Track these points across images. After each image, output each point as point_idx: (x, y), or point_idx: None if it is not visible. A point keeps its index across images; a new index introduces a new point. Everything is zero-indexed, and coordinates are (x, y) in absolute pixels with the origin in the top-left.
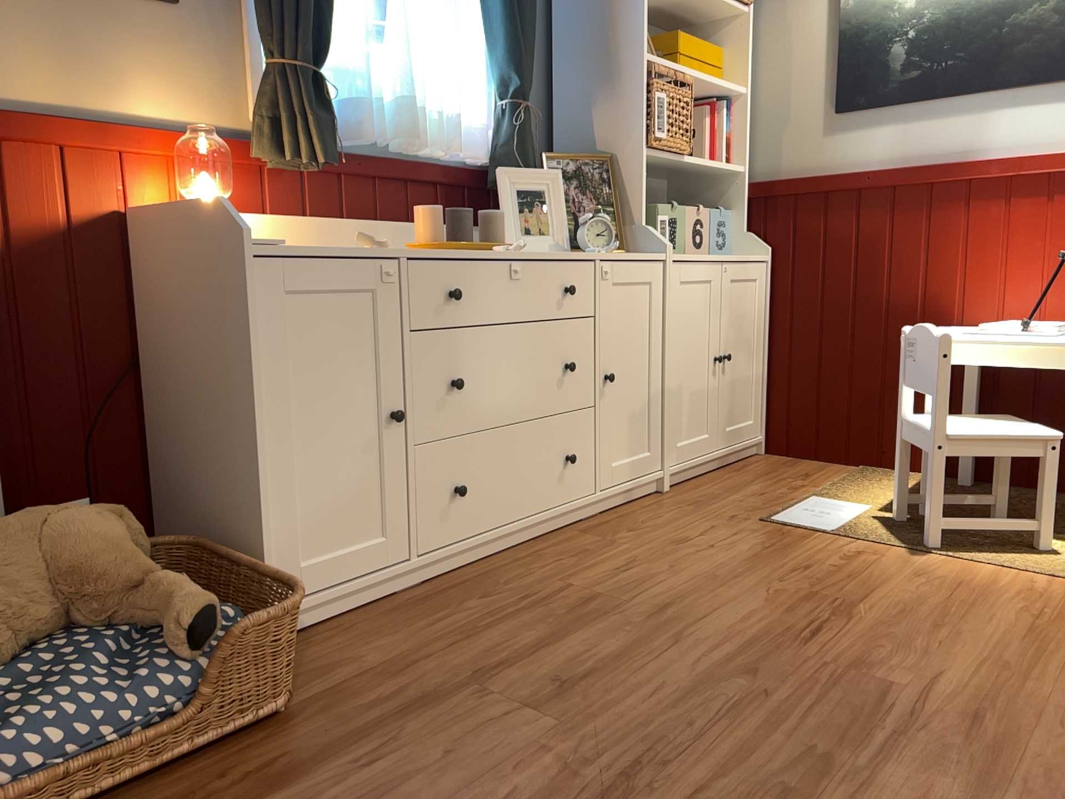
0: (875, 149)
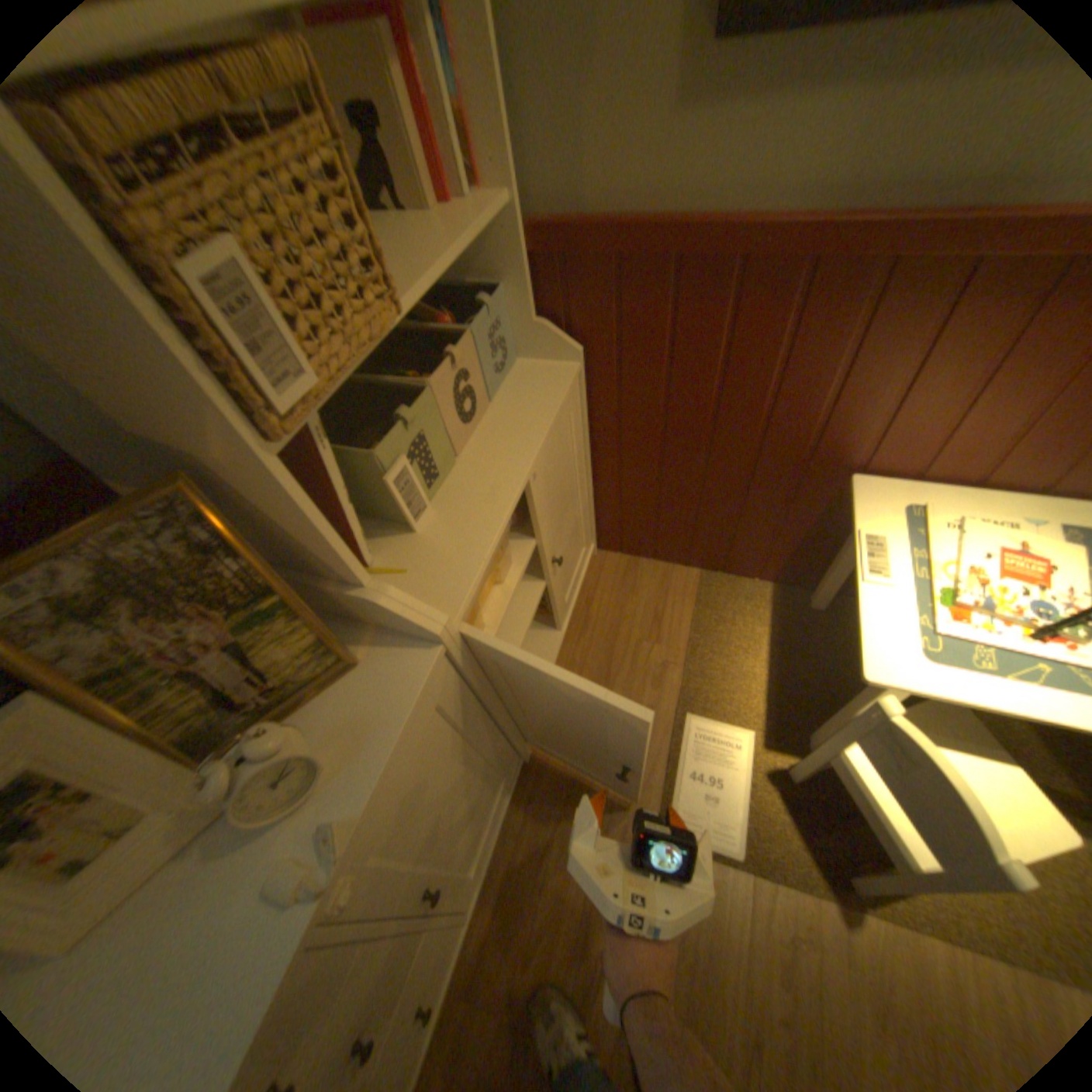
0: (800, 155)
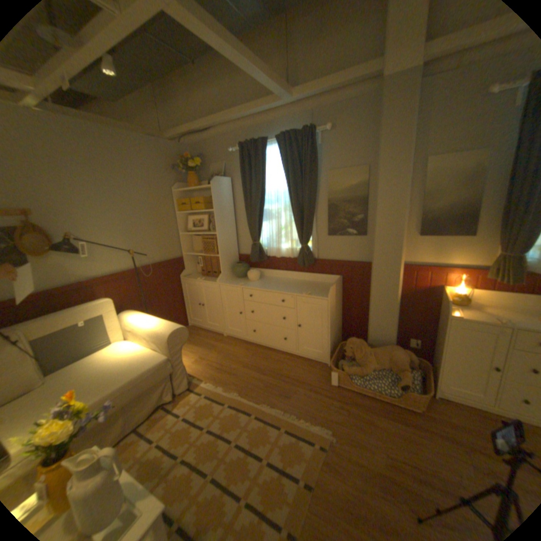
0: None
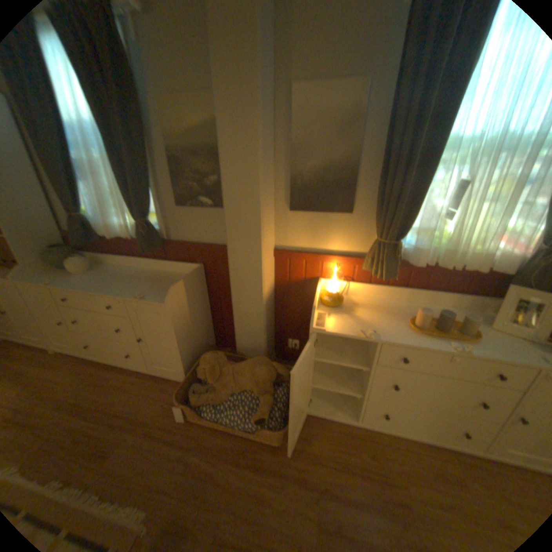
0: None
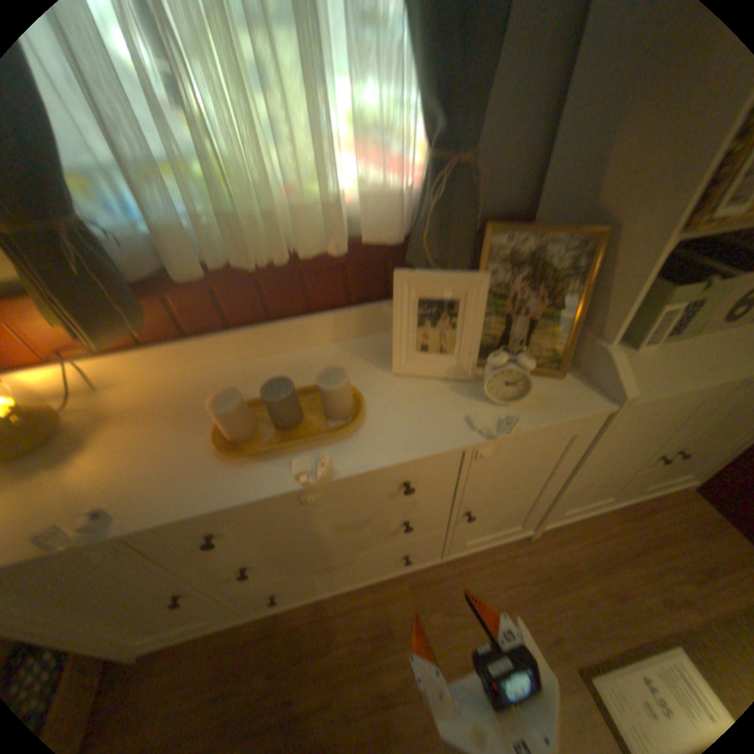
0: None
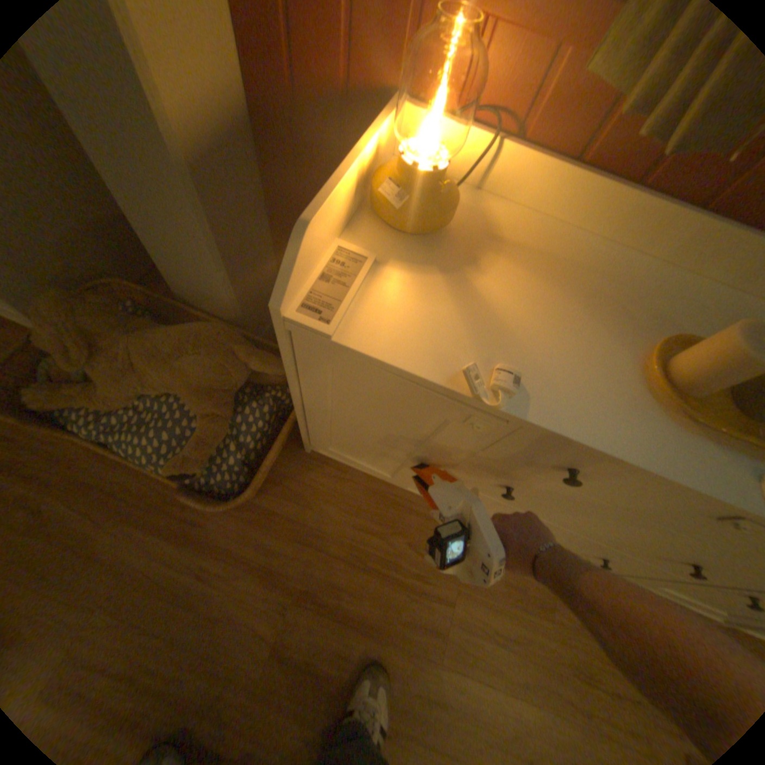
0: None
